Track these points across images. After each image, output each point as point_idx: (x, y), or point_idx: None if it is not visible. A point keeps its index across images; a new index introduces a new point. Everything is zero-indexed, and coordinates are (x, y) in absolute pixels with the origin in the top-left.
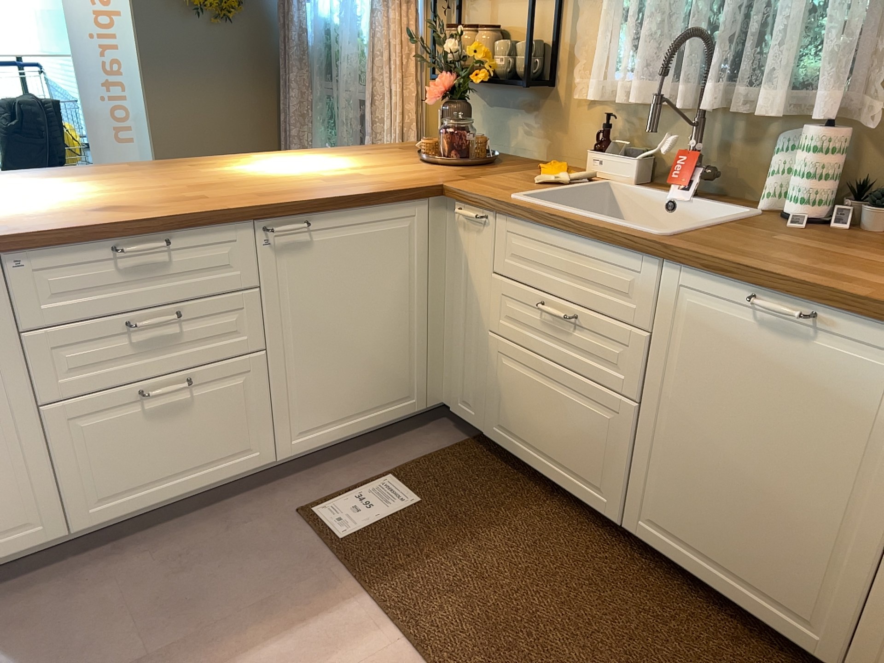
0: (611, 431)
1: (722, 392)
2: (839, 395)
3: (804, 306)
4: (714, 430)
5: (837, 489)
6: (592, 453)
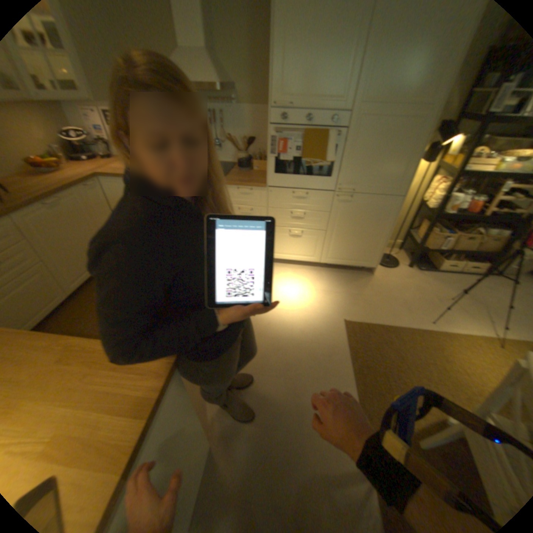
0: (44, 279)
1: (57, 233)
2: (73, 210)
3: (54, 198)
4: (64, 244)
5: (88, 228)
6: (46, 292)
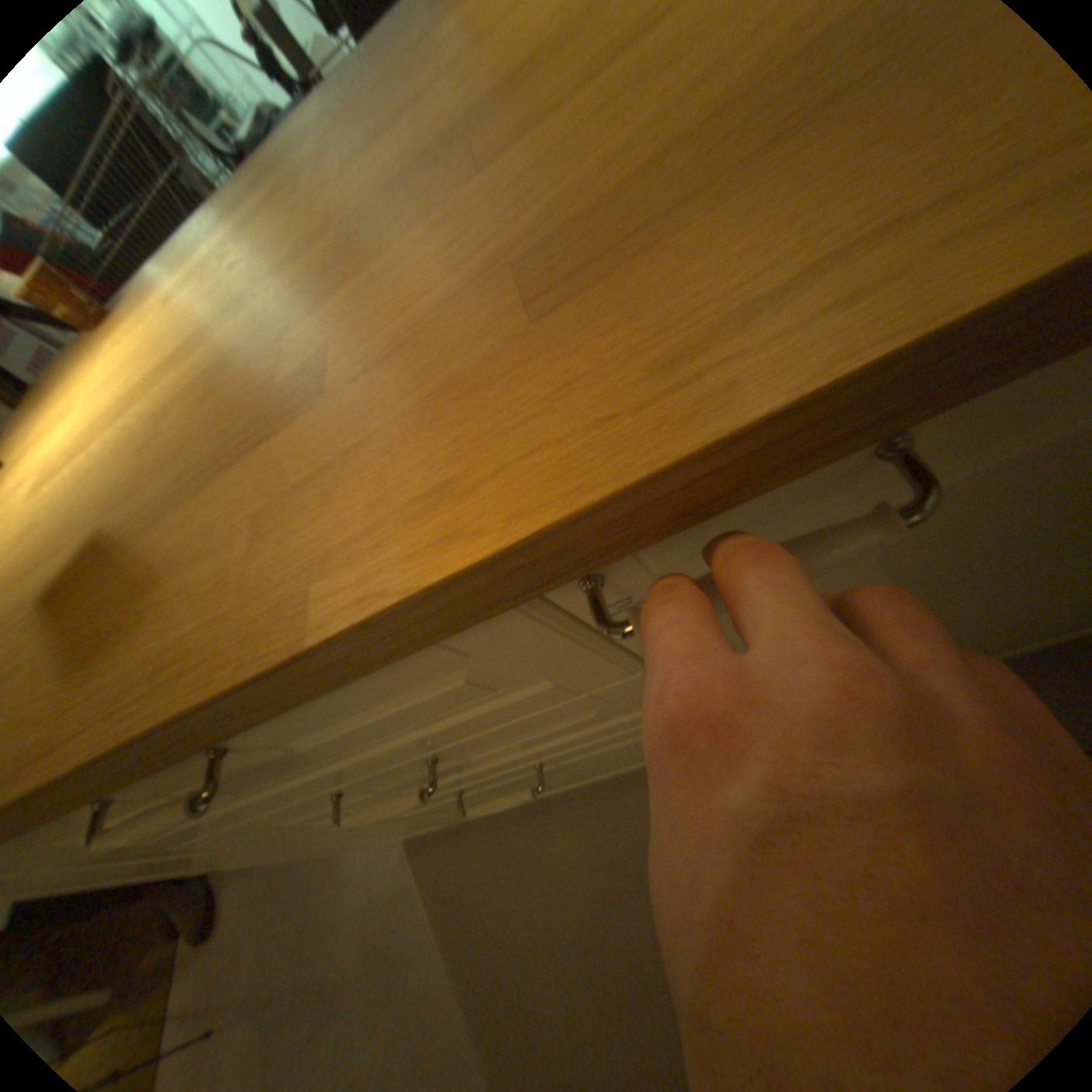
0: None
1: None
2: None
3: None
4: None
5: None
6: None
